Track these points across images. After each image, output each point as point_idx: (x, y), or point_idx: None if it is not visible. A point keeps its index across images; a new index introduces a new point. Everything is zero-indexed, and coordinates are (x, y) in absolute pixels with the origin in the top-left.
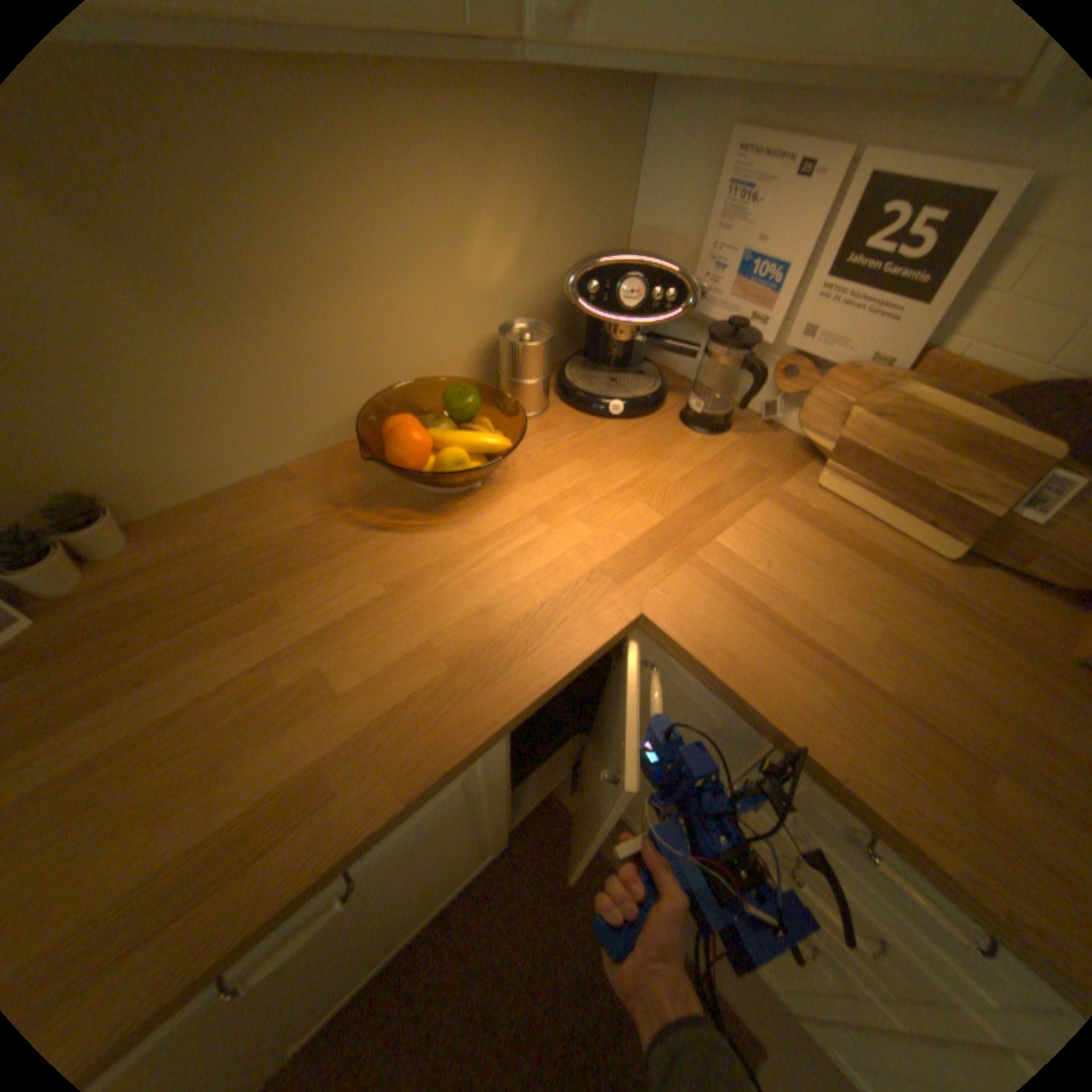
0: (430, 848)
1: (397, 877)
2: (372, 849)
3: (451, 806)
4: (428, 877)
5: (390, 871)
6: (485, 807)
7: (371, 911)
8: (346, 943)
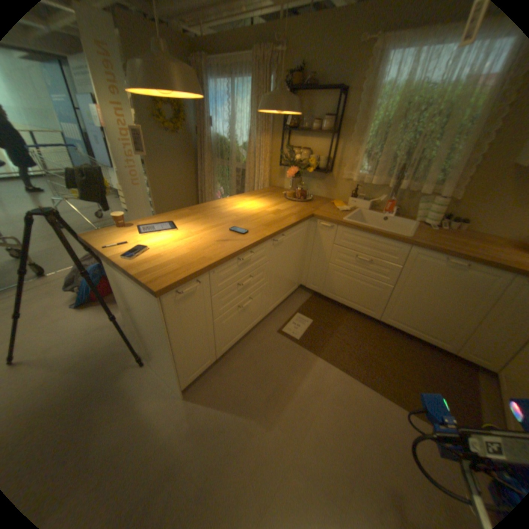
0: (470, 292)
1: (461, 289)
2: (478, 263)
3: (486, 283)
4: (455, 306)
5: (464, 283)
6: (484, 303)
7: (449, 291)
8: (438, 293)
